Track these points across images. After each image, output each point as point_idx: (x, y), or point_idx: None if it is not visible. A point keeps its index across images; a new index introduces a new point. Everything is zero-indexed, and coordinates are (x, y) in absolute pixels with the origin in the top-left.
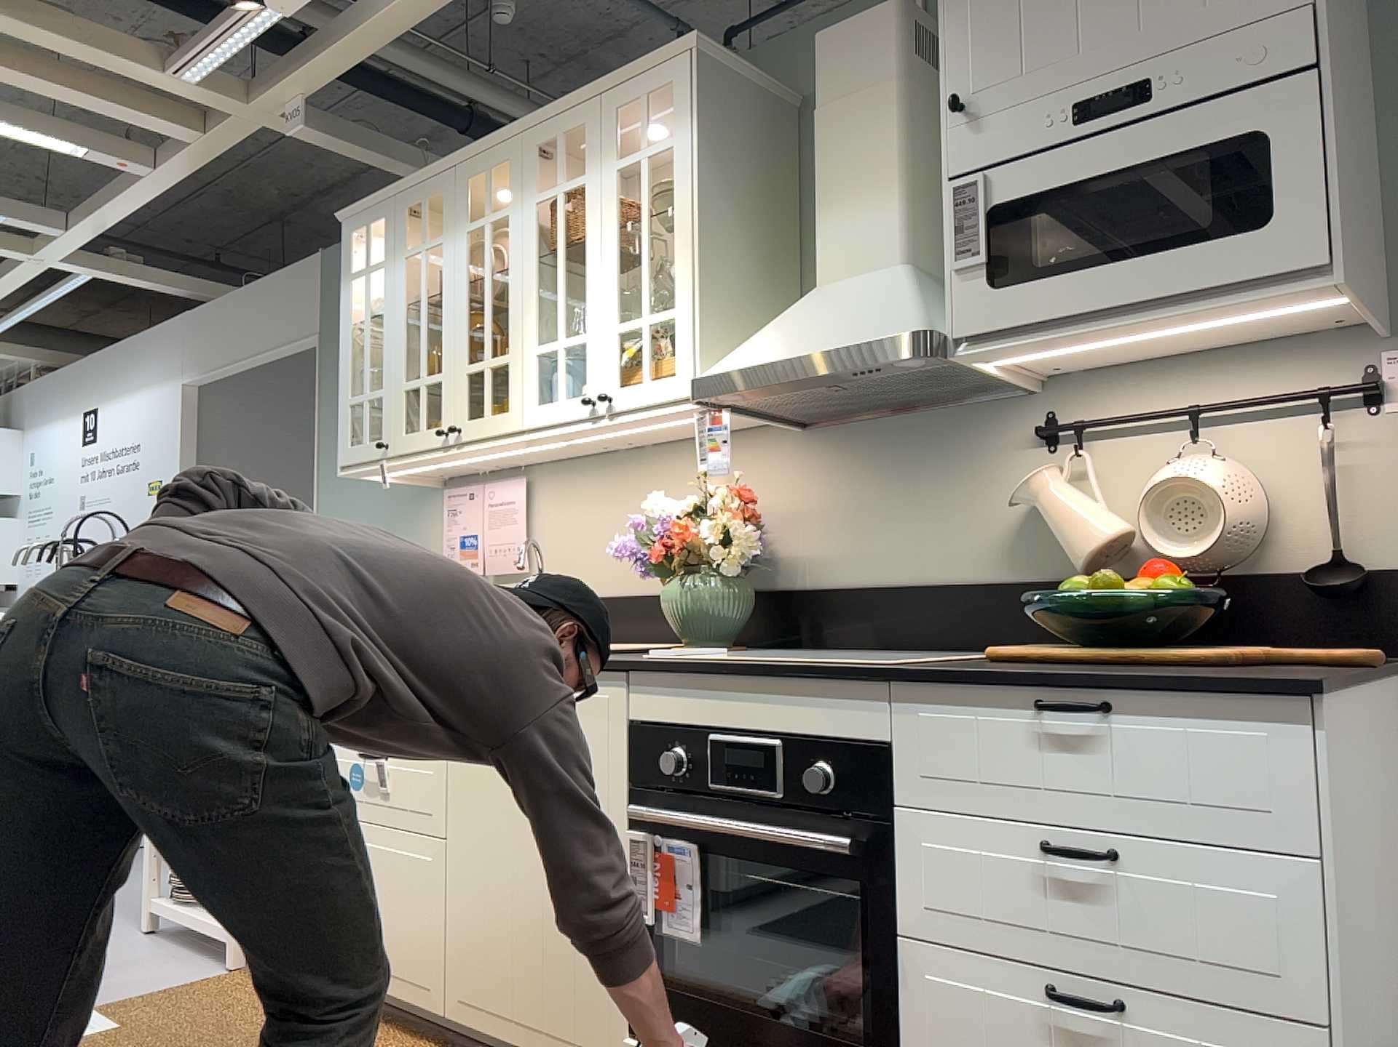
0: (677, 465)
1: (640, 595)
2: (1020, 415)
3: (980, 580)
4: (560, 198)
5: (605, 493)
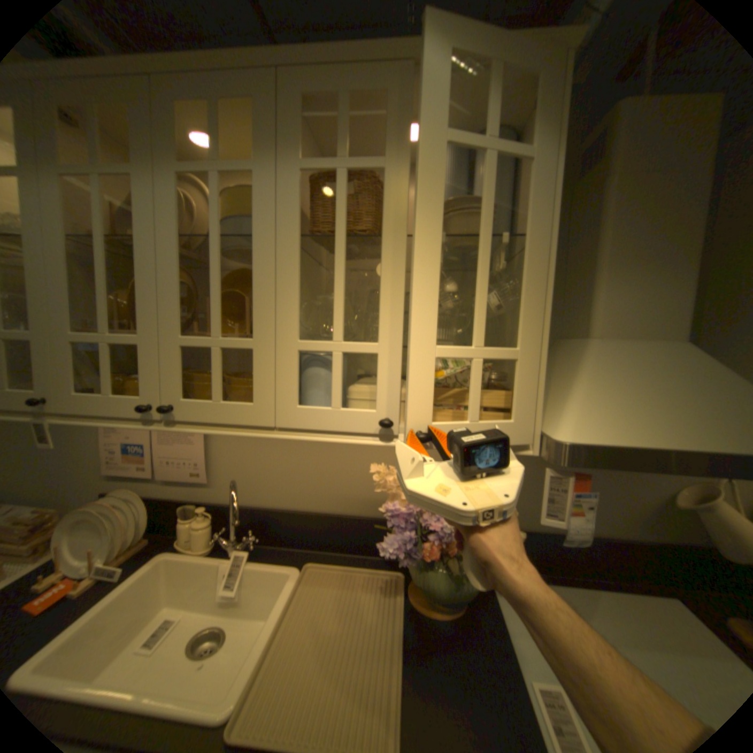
0: None
1: (330, 514)
2: None
3: (627, 538)
4: (342, 171)
5: None
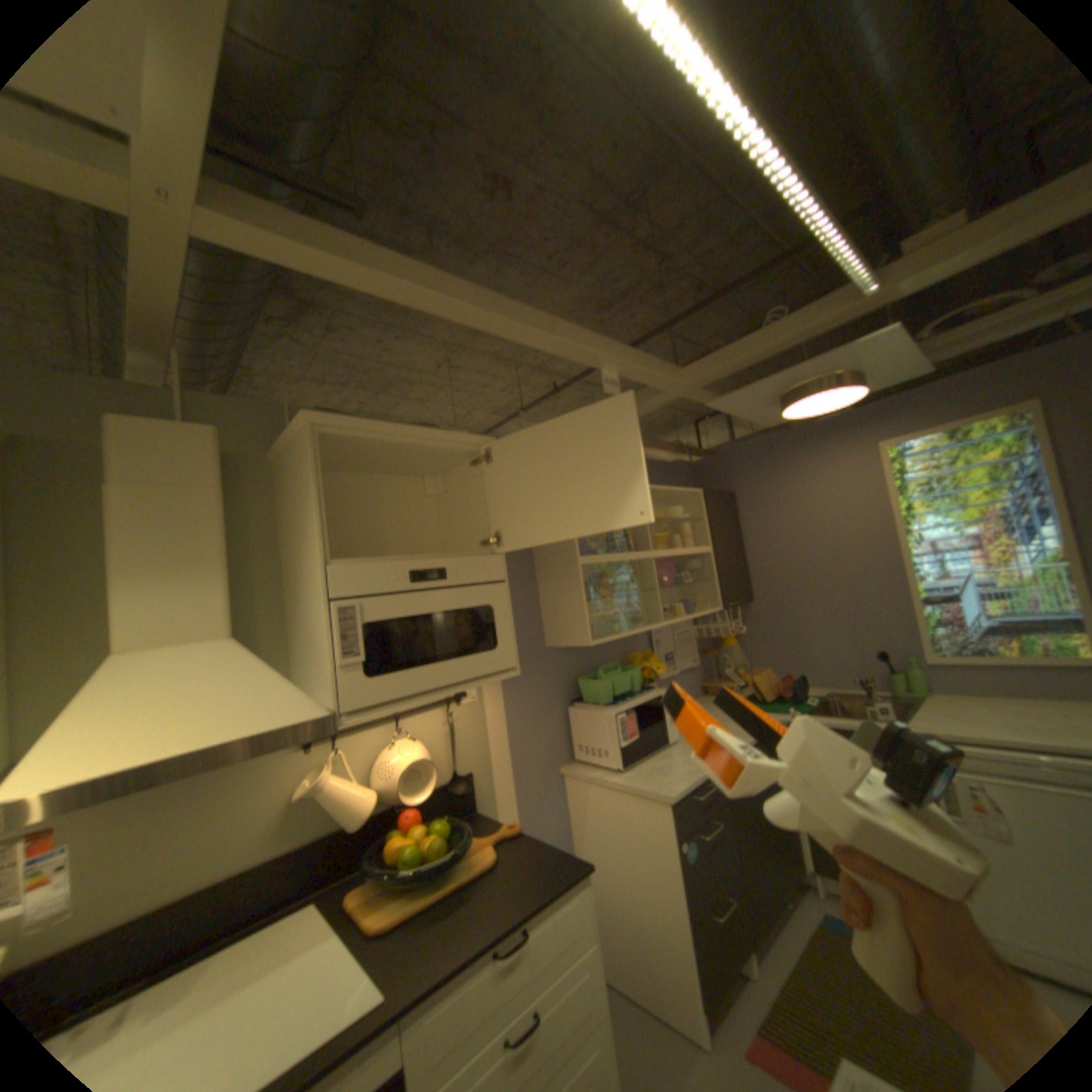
0: None
1: None
2: None
3: (254, 864)
4: None
5: None
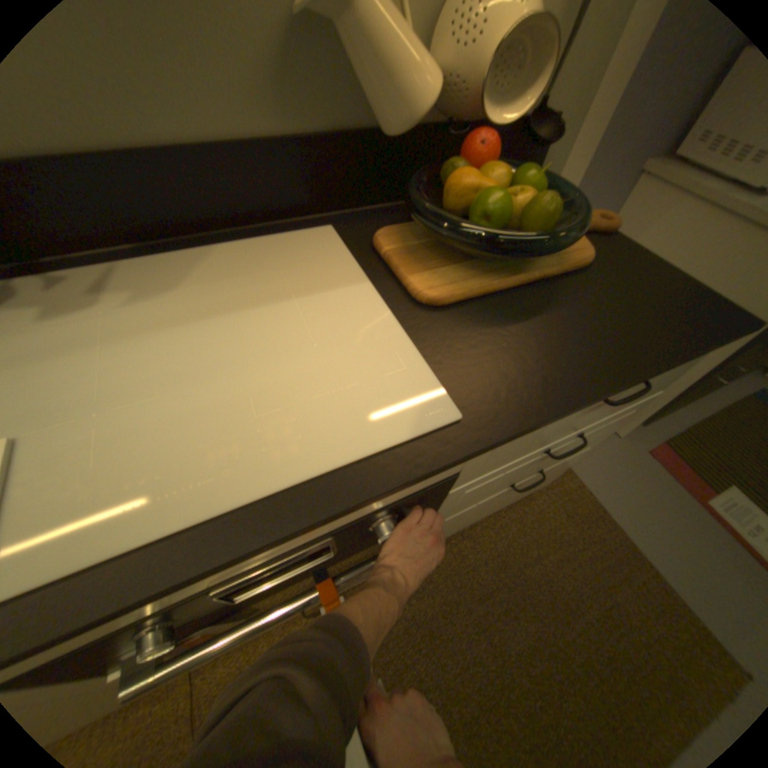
0: None
1: None
2: None
3: (243, 134)
4: None
5: None
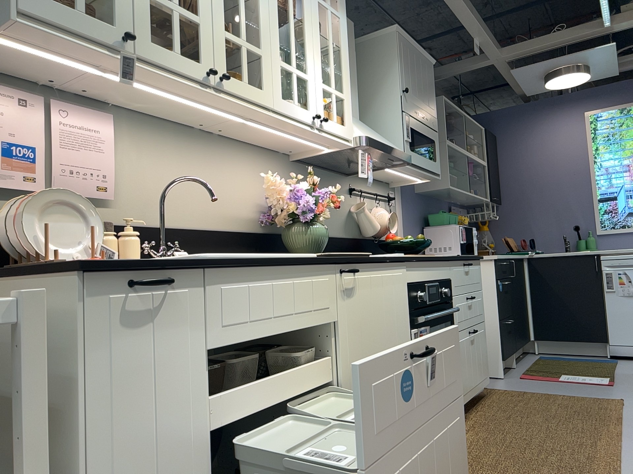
0: (235, 155)
1: (216, 231)
2: (346, 182)
3: (341, 236)
4: None
5: (187, 155)
